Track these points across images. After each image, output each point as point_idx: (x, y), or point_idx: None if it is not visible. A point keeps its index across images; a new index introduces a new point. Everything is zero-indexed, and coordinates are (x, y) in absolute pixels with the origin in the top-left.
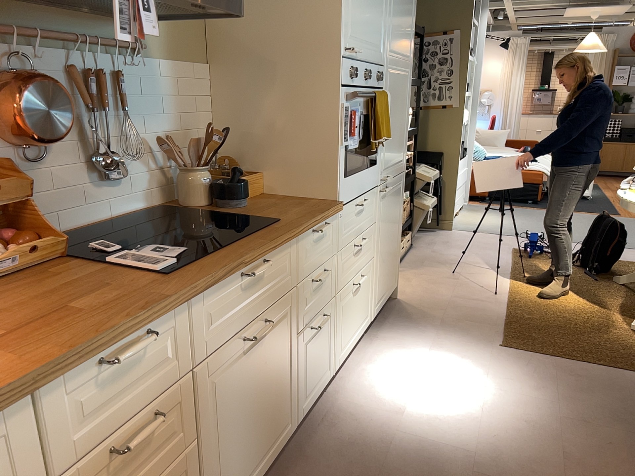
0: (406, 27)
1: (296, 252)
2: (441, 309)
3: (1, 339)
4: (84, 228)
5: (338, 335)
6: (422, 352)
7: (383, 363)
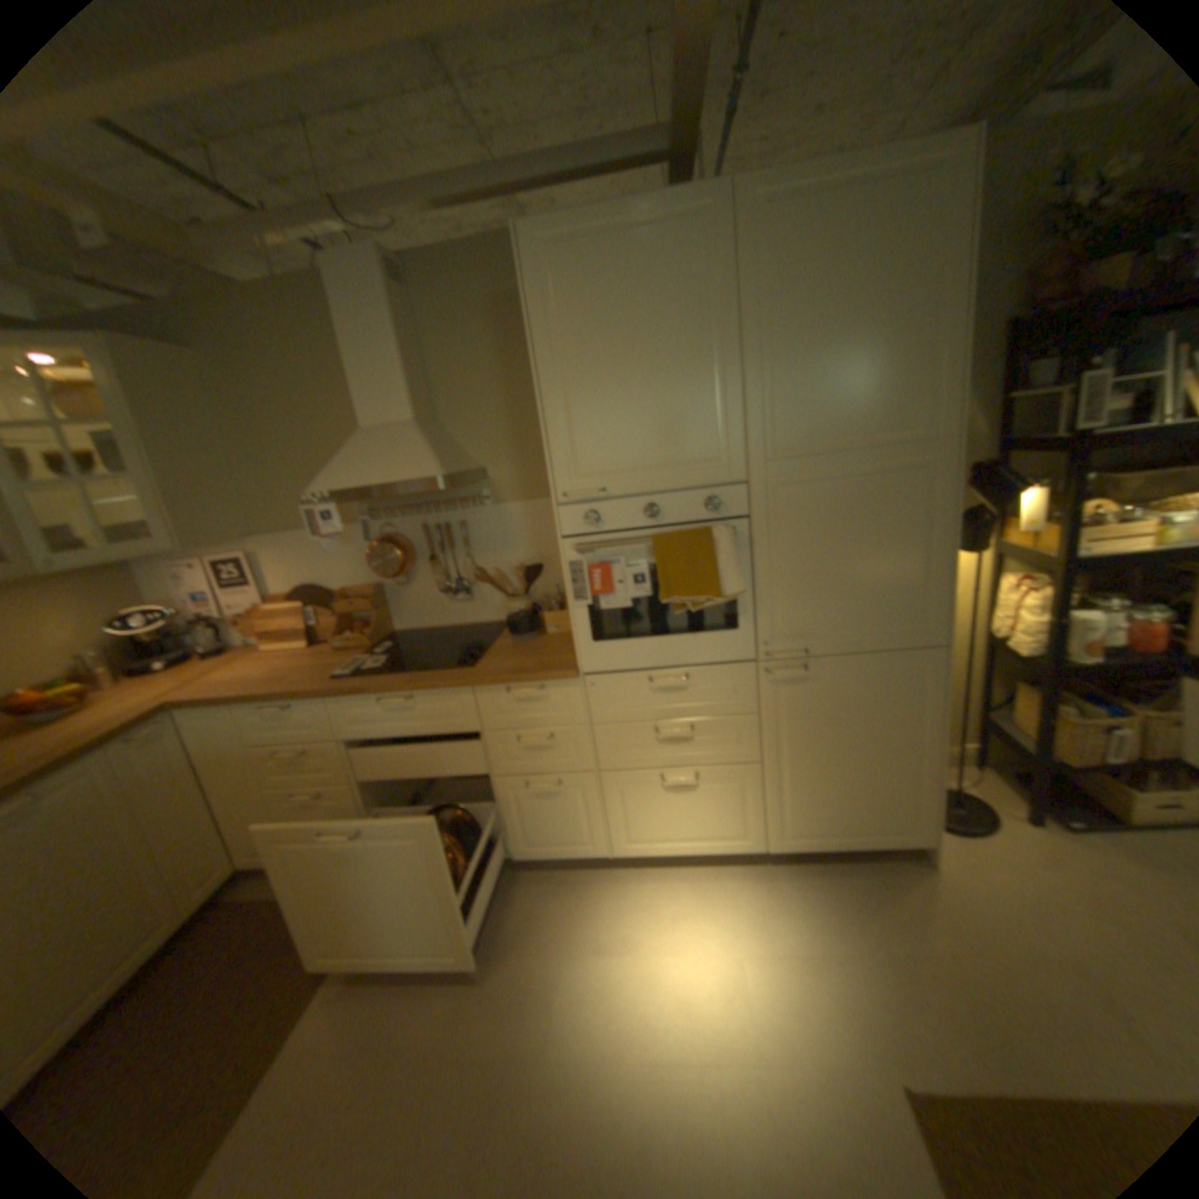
0: (880, 382)
1: (477, 703)
2: (973, 950)
3: (259, 683)
4: (444, 629)
5: (620, 821)
6: (770, 950)
7: (707, 908)
